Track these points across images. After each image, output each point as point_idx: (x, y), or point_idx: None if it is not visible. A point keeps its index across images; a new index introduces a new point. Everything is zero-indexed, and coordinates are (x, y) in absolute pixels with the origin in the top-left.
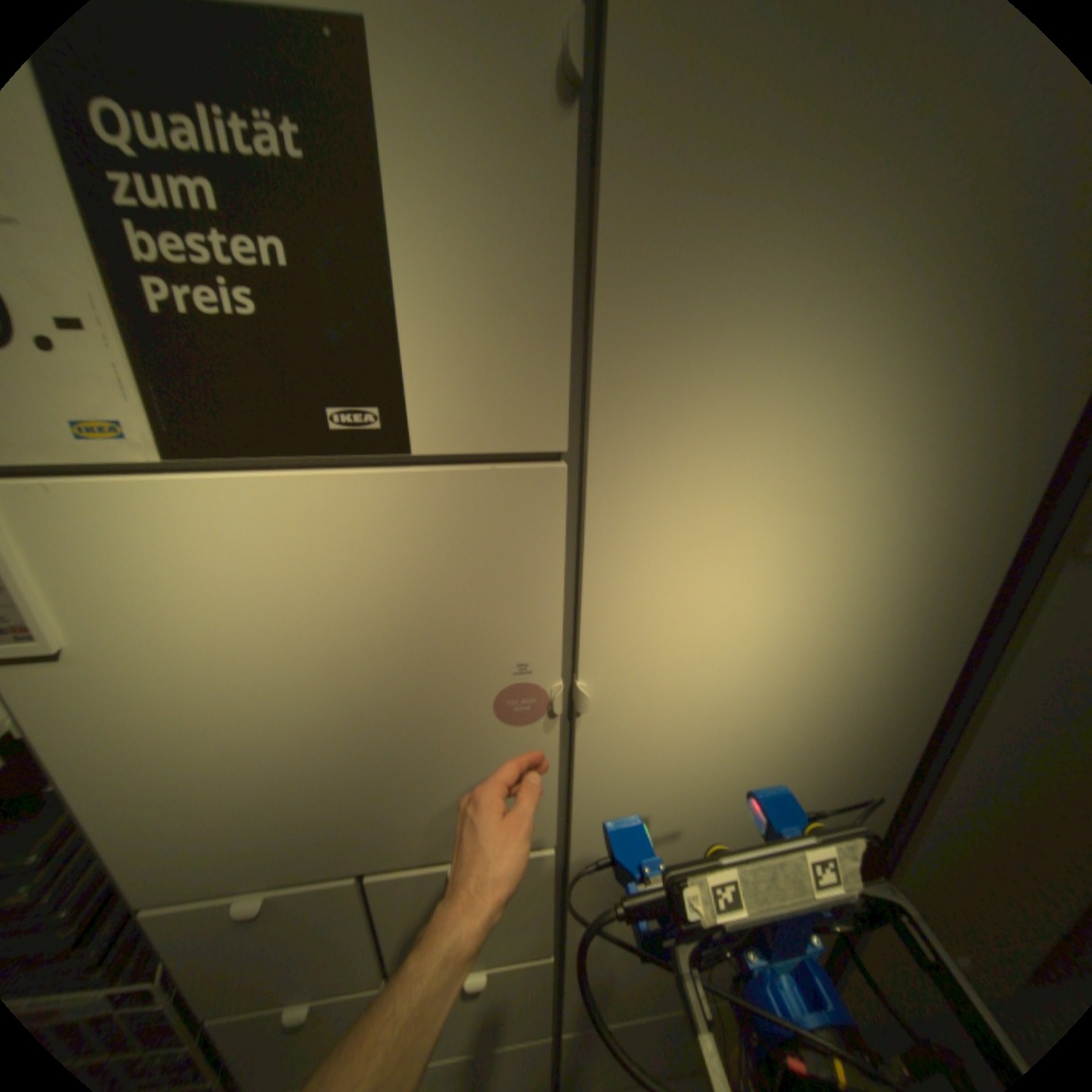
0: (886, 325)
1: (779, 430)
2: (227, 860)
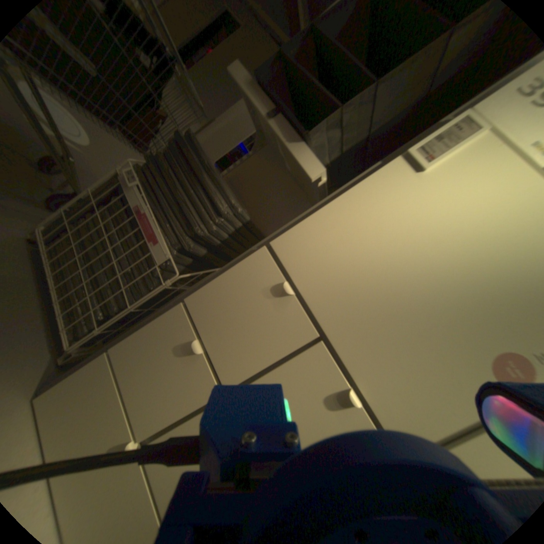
0: None
1: None
2: (313, 273)
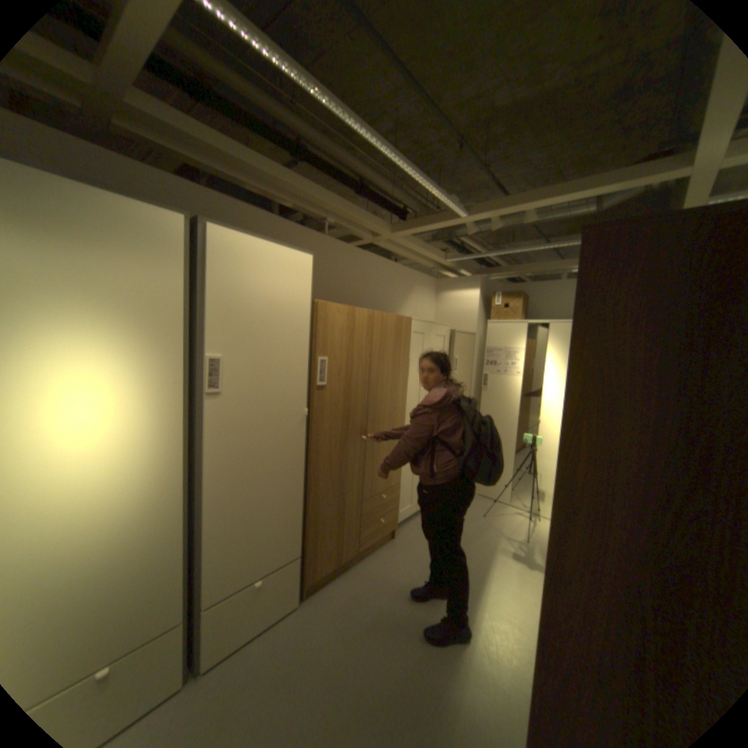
0: (97, 326)
1: (63, 354)
2: None
